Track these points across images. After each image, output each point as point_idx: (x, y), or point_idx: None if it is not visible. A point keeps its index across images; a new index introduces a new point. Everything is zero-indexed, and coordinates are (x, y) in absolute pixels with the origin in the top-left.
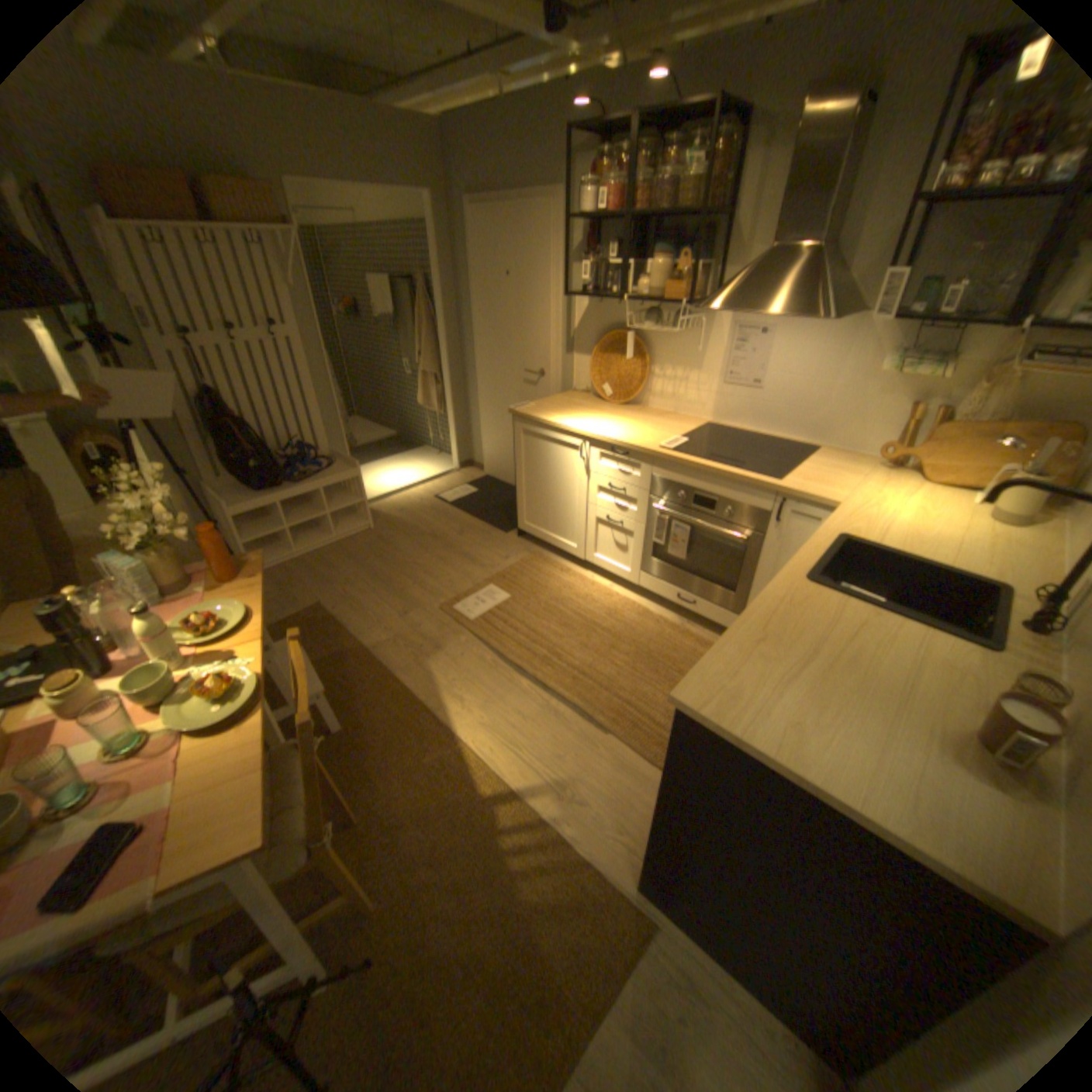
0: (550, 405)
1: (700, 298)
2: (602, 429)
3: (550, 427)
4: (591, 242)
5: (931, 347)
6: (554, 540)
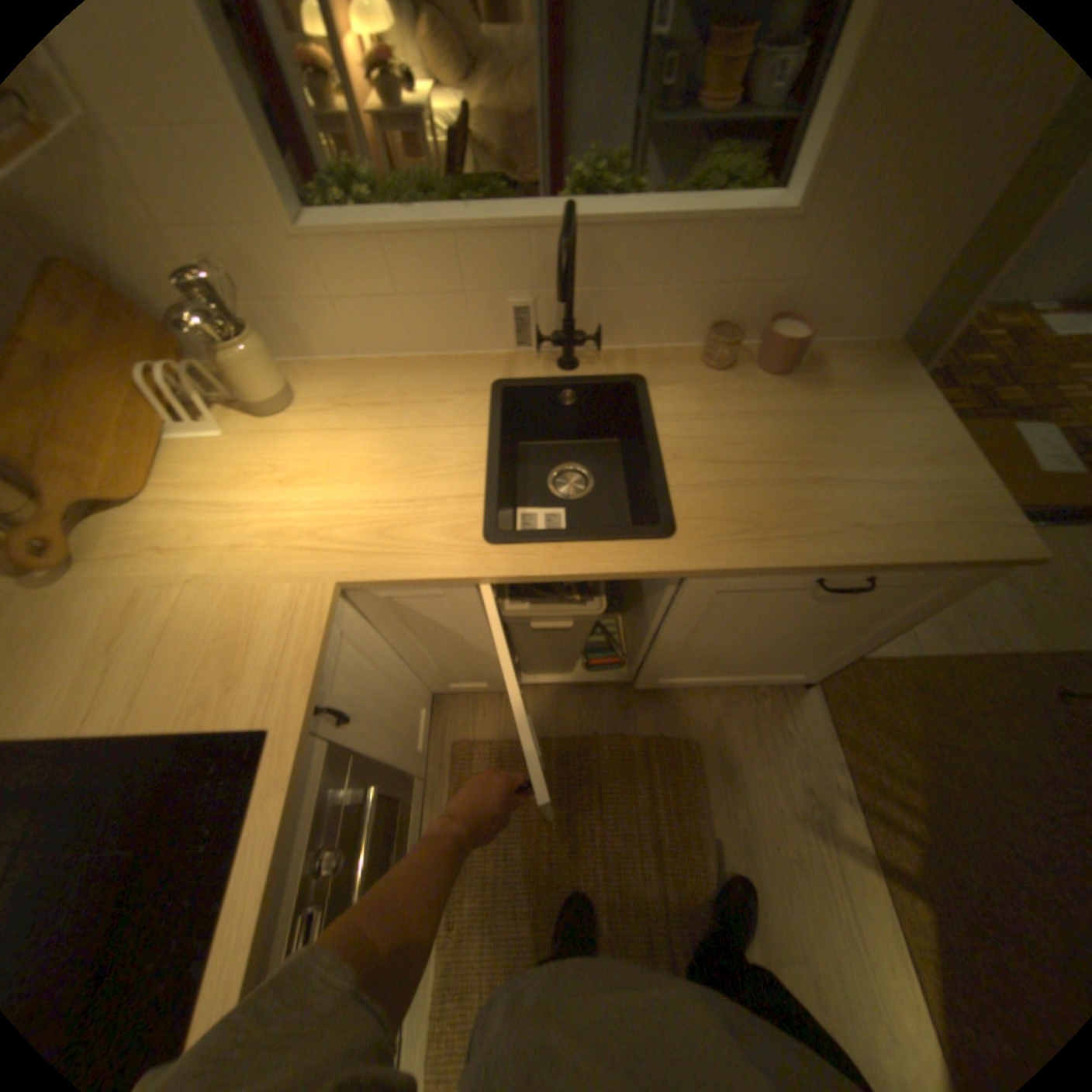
0: None
1: None
2: None
3: None
4: None
5: None
6: None
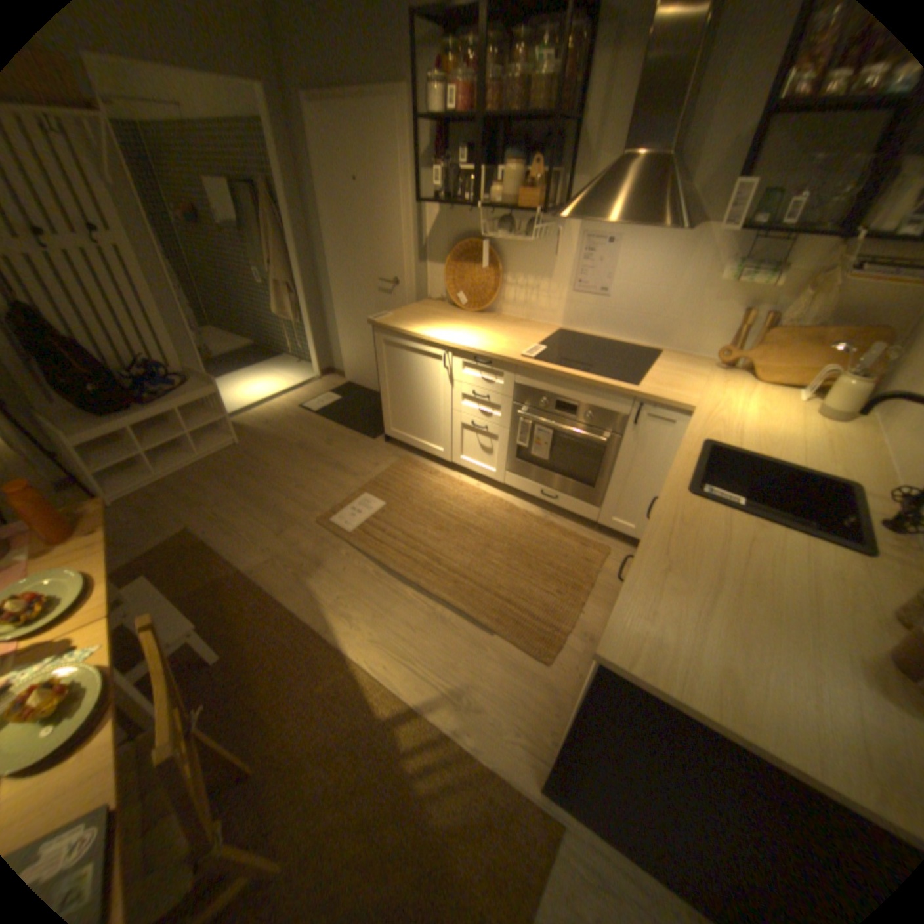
0: (408, 313)
1: (550, 206)
2: (463, 338)
3: (411, 336)
4: (439, 145)
5: (763, 256)
6: (421, 444)
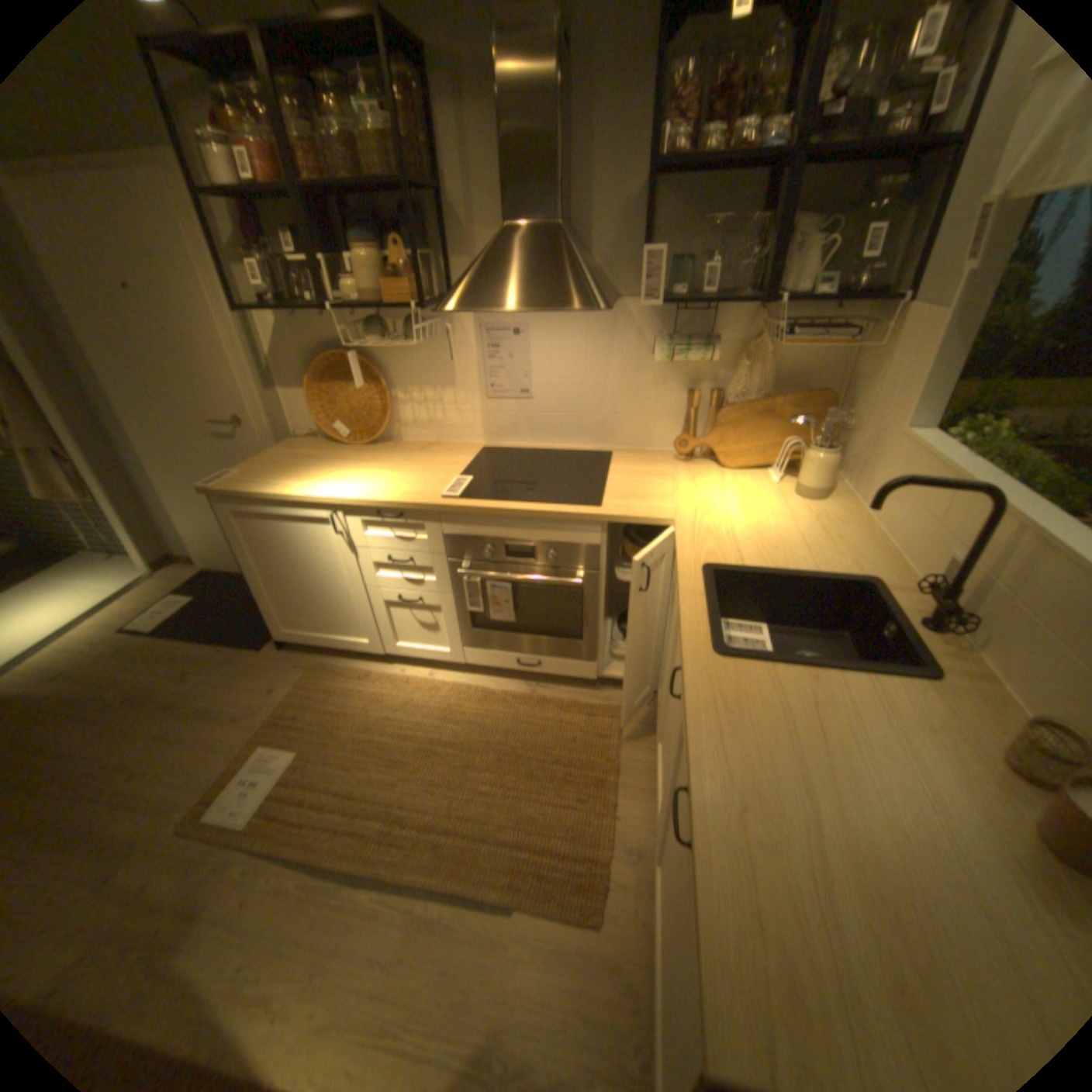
0: (264, 464)
1: (429, 298)
2: (354, 486)
3: (275, 499)
4: (250, 231)
5: (689, 330)
6: (335, 640)
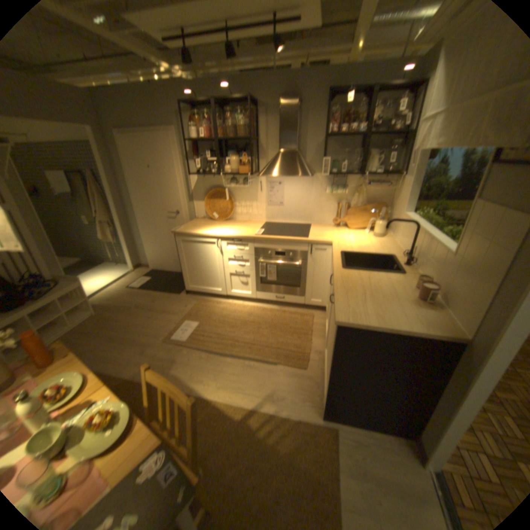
0: (191, 225)
1: (251, 171)
2: (224, 231)
3: (197, 235)
4: (194, 150)
5: (337, 183)
6: (208, 289)
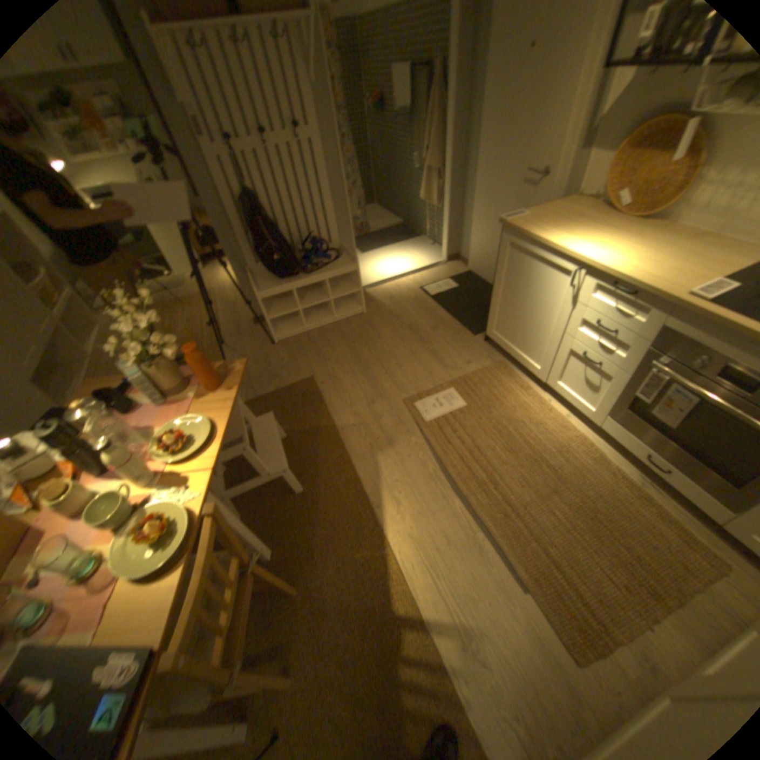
0: (547, 213)
1: None
2: (608, 254)
3: (542, 244)
4: None
5: None
6: (518, 355)
